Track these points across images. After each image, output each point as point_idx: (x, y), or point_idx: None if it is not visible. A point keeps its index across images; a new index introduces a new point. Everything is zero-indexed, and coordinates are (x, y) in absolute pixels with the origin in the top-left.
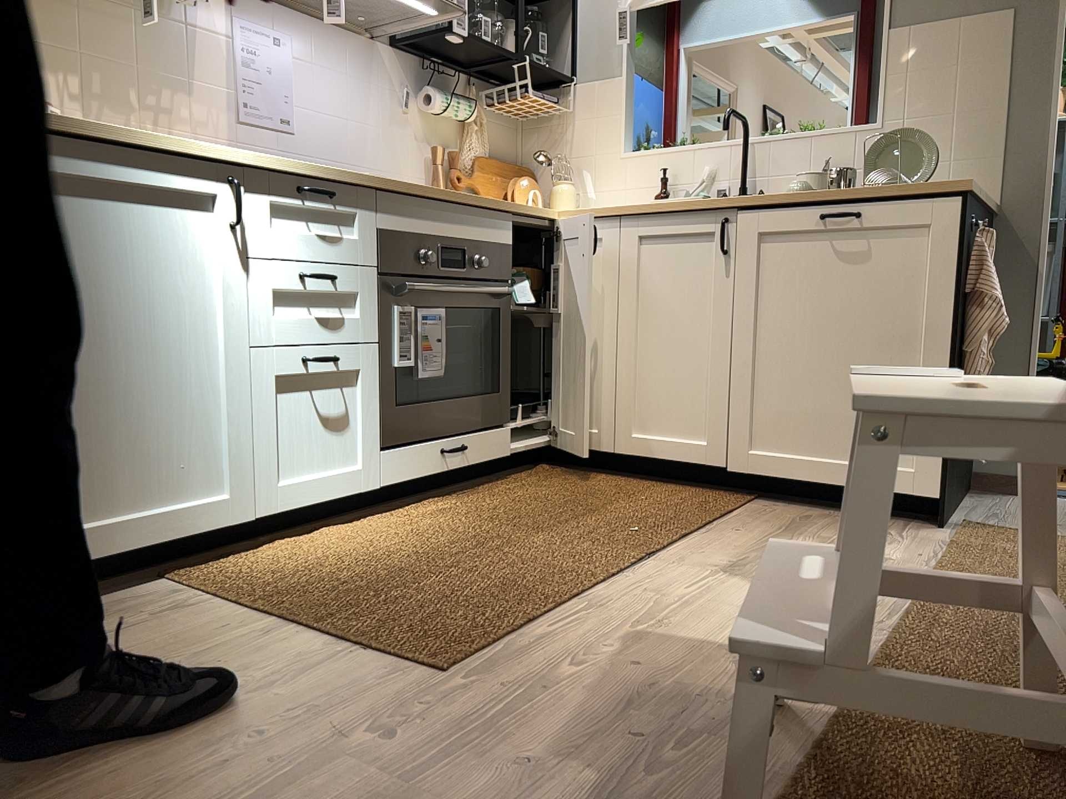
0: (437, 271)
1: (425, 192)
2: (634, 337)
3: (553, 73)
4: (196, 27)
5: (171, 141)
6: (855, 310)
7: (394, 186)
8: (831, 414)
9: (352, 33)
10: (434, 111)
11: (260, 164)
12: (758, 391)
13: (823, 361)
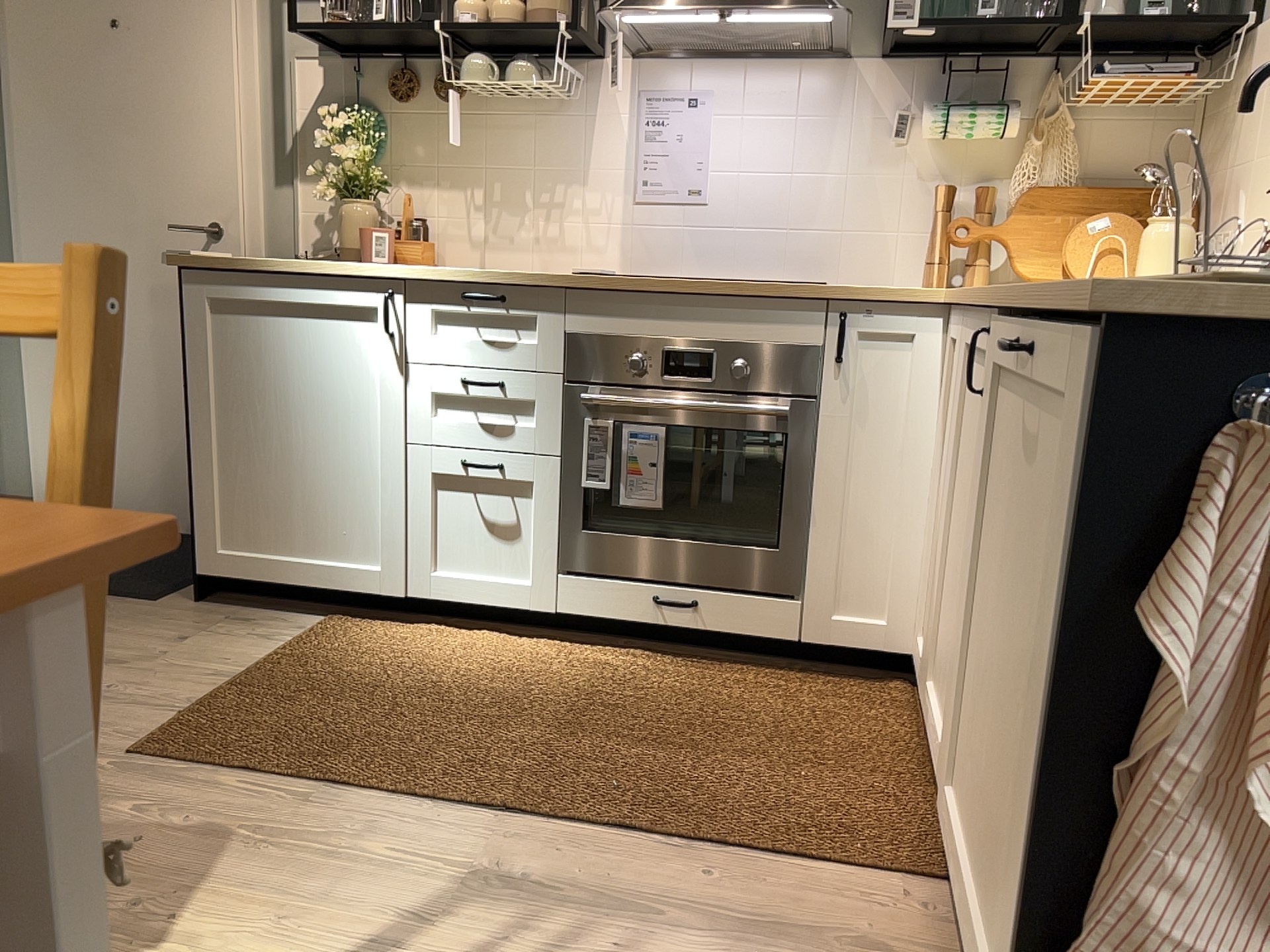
0: (661, 383)
1: (636, 287)
2: (945, 523)
3: (1184, 24)
4: (592, 114)
5: (338, 267)
6: (1020, 581)
7: (585, 285)
8: (985, 786)
9: (809, 62)
10: (919, 140)
11: (416, 277)
12: (965, 684)
13: (994, 671)
